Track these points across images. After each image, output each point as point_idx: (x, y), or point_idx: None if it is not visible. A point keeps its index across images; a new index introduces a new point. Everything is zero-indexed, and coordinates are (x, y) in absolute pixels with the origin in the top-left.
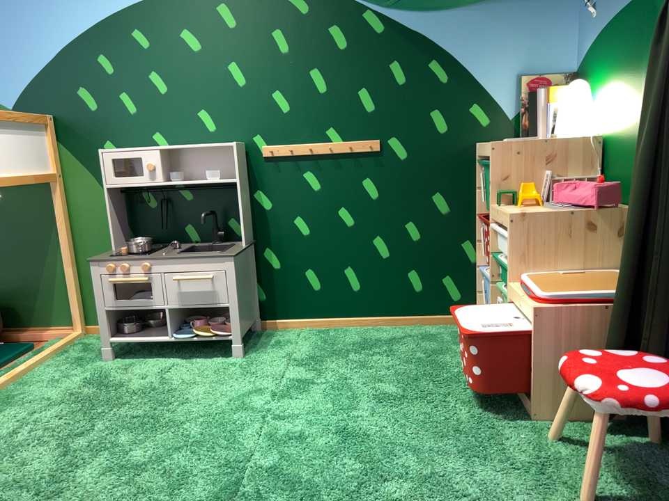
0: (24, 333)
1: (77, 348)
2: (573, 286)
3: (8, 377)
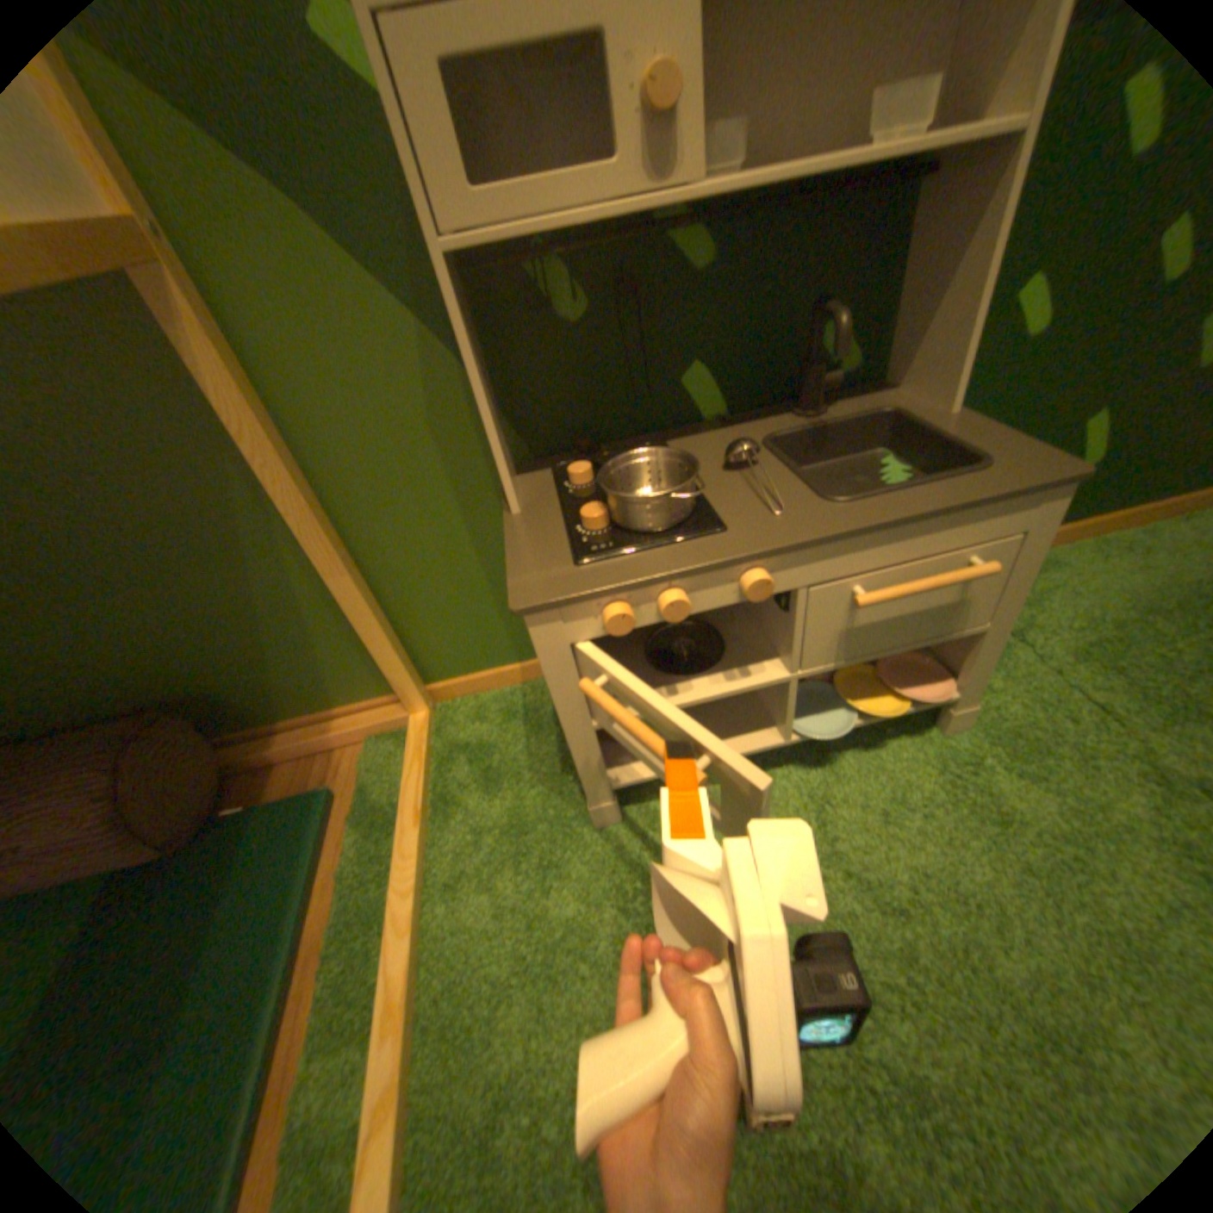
0: (276, 750)
1: (465, 773)
2: None
3: (396, 1034)
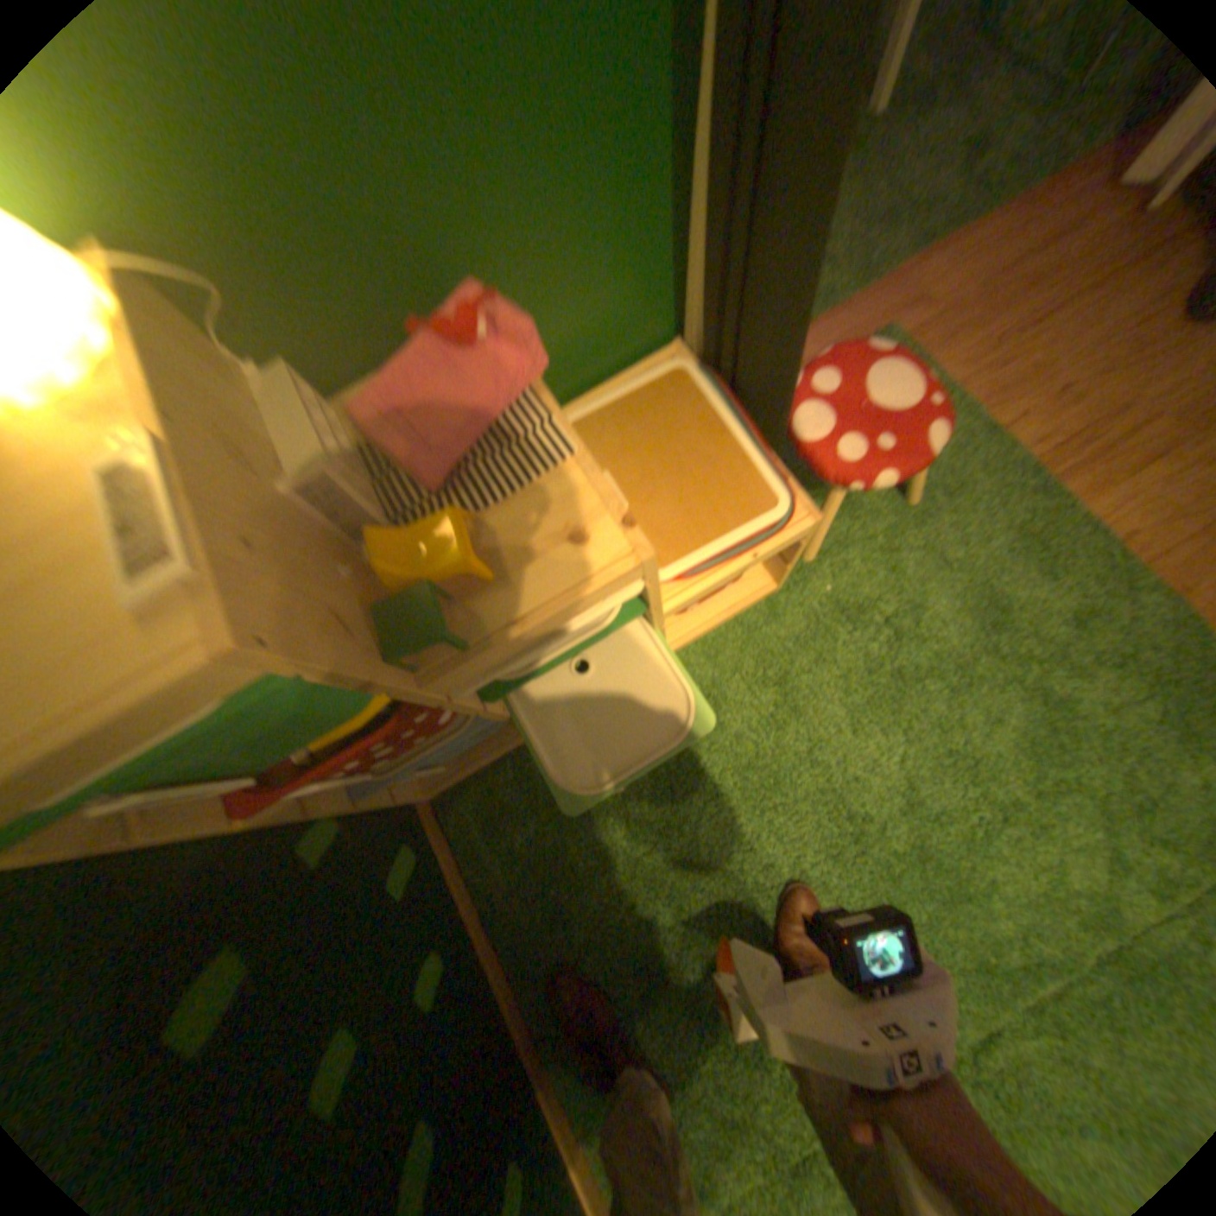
0: None
1: None
2: (703, 469)
3: None
